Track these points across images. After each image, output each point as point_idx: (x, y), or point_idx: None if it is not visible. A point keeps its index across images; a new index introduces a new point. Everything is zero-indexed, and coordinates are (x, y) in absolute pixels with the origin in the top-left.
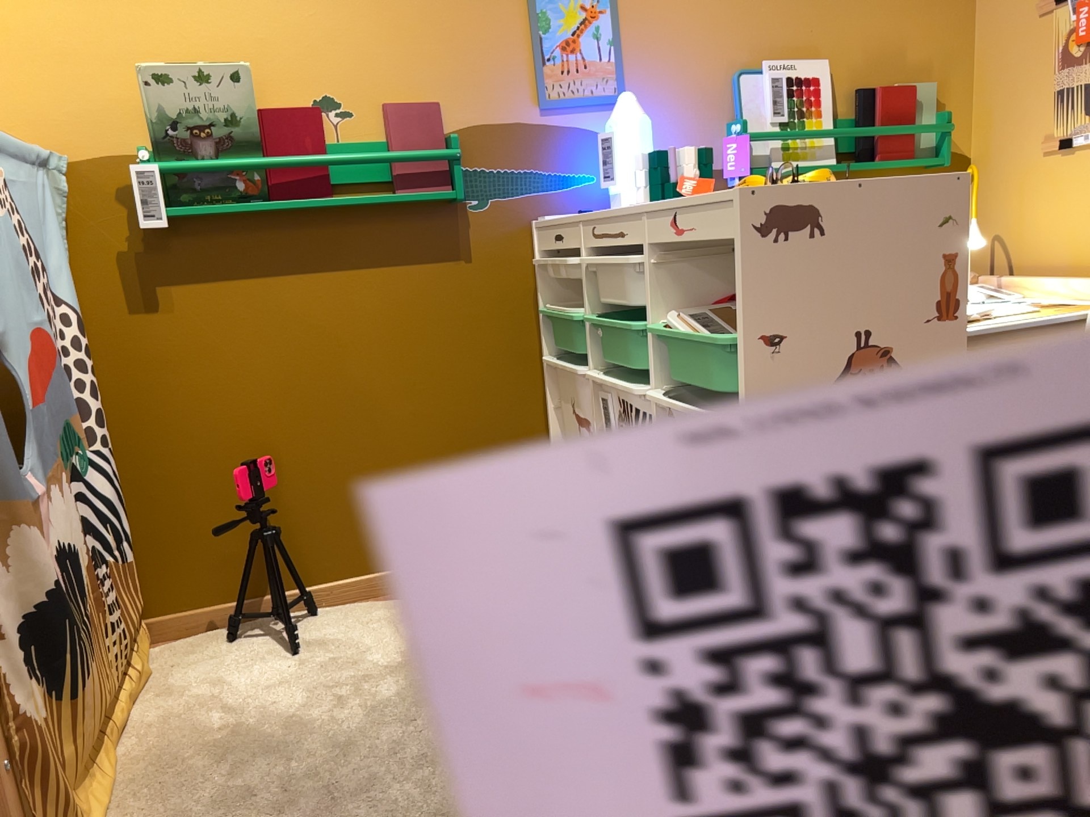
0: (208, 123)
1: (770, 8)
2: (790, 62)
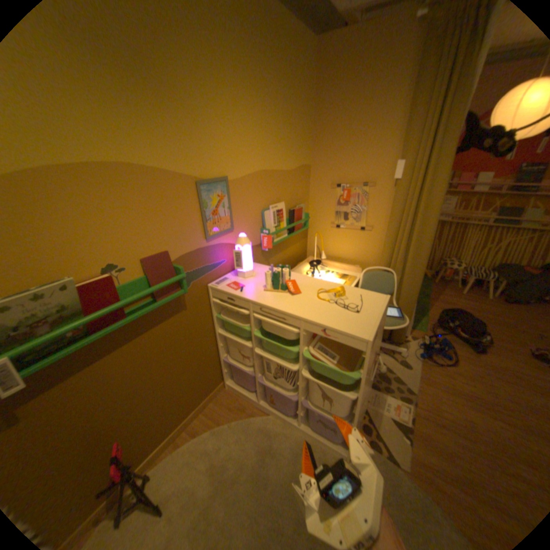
0: (45, 316)
1: (270, 185)
2: (275, 204)
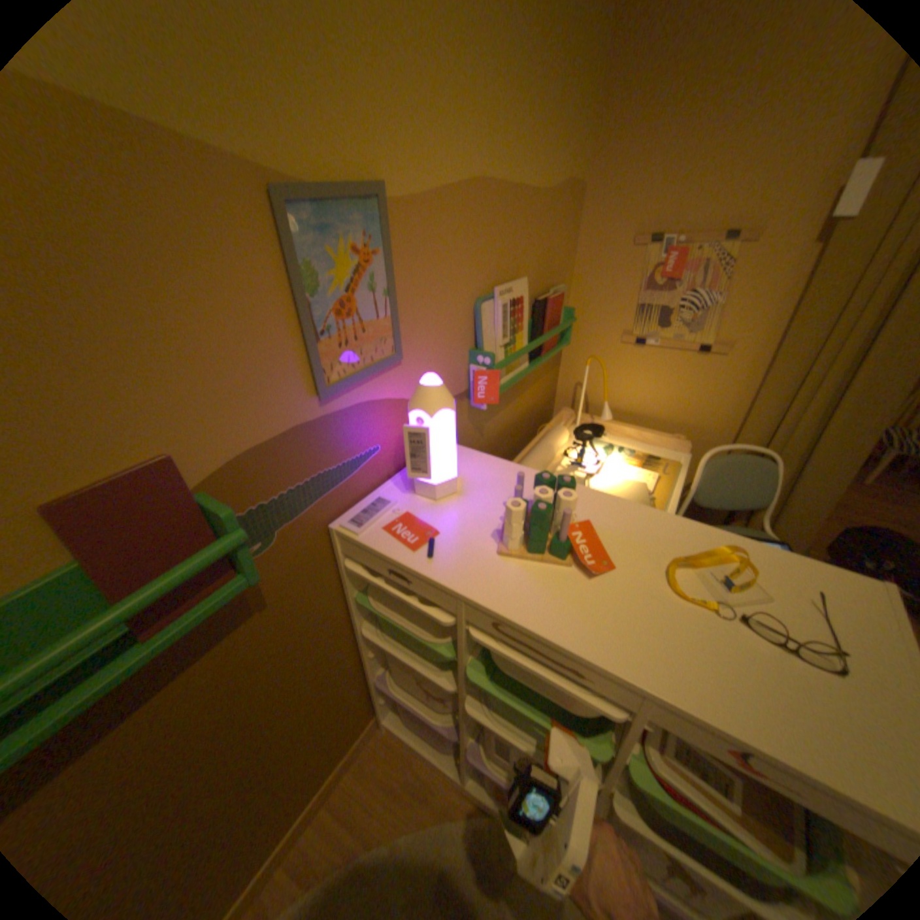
0: None
1: (499, 228)
2: (509, 282)
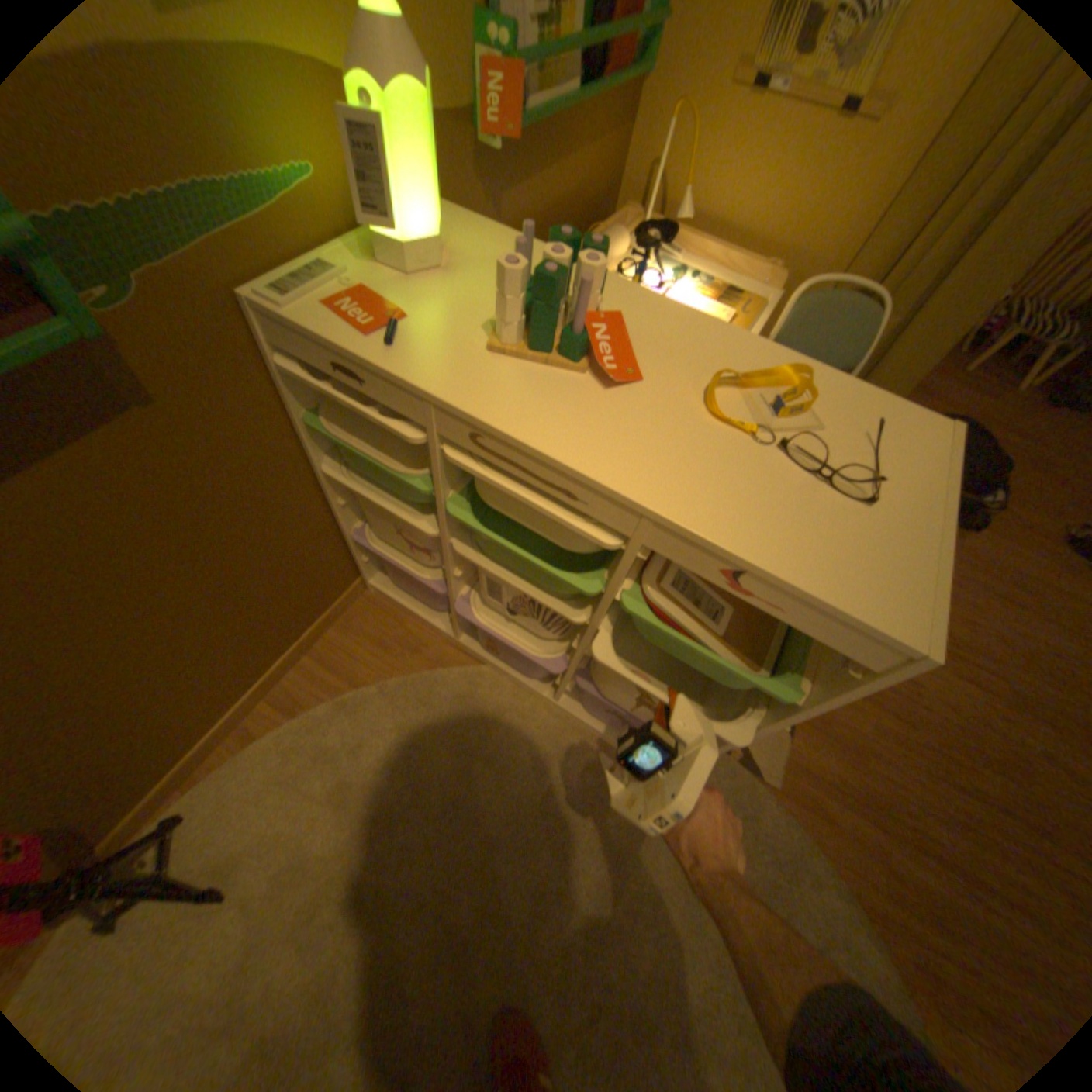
0: None
1: None
2: None
